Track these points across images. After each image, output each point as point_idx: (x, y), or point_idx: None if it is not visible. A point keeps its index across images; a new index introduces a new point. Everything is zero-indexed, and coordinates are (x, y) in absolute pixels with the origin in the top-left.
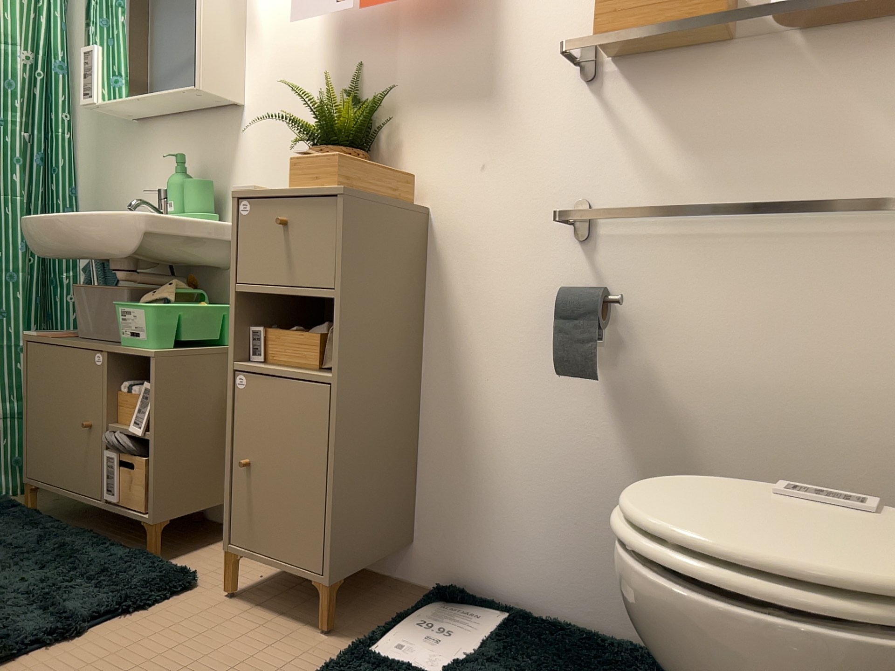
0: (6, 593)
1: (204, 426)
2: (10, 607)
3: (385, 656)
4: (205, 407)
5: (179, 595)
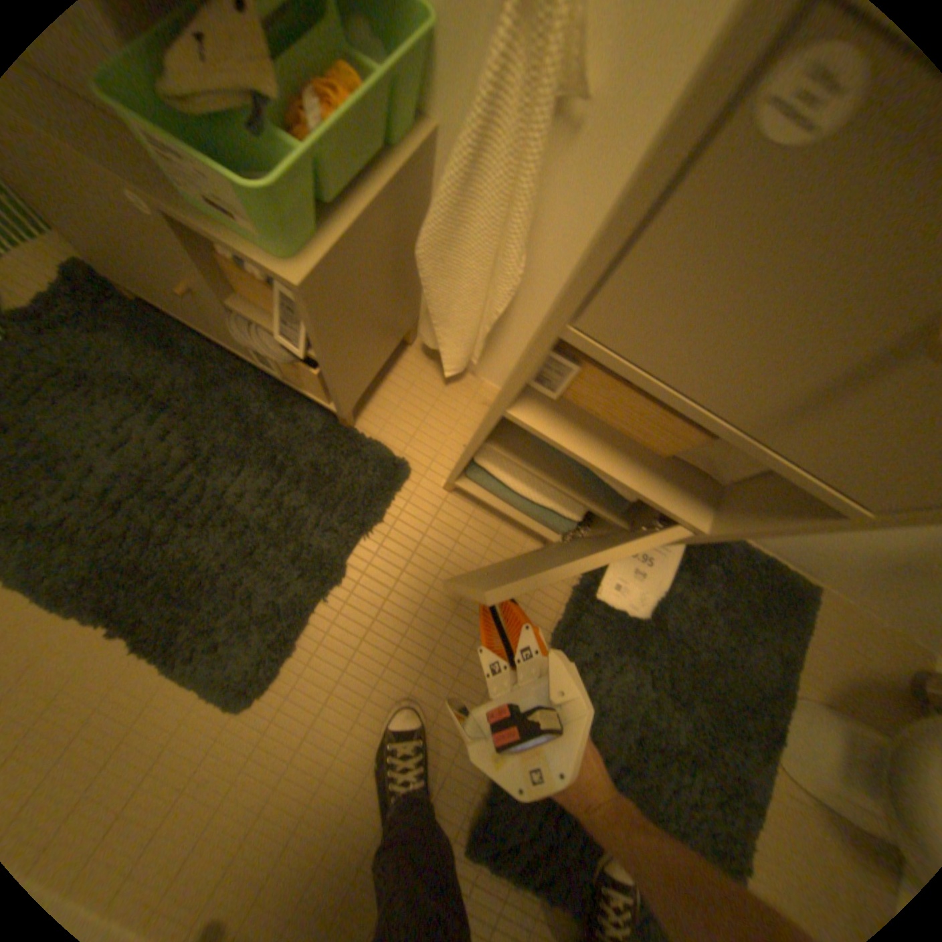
0: (245, 533)
1: (383, 303)
2: (264, 559)
3: (613, 601)
4: (382, 284)
5: (404, 492)
